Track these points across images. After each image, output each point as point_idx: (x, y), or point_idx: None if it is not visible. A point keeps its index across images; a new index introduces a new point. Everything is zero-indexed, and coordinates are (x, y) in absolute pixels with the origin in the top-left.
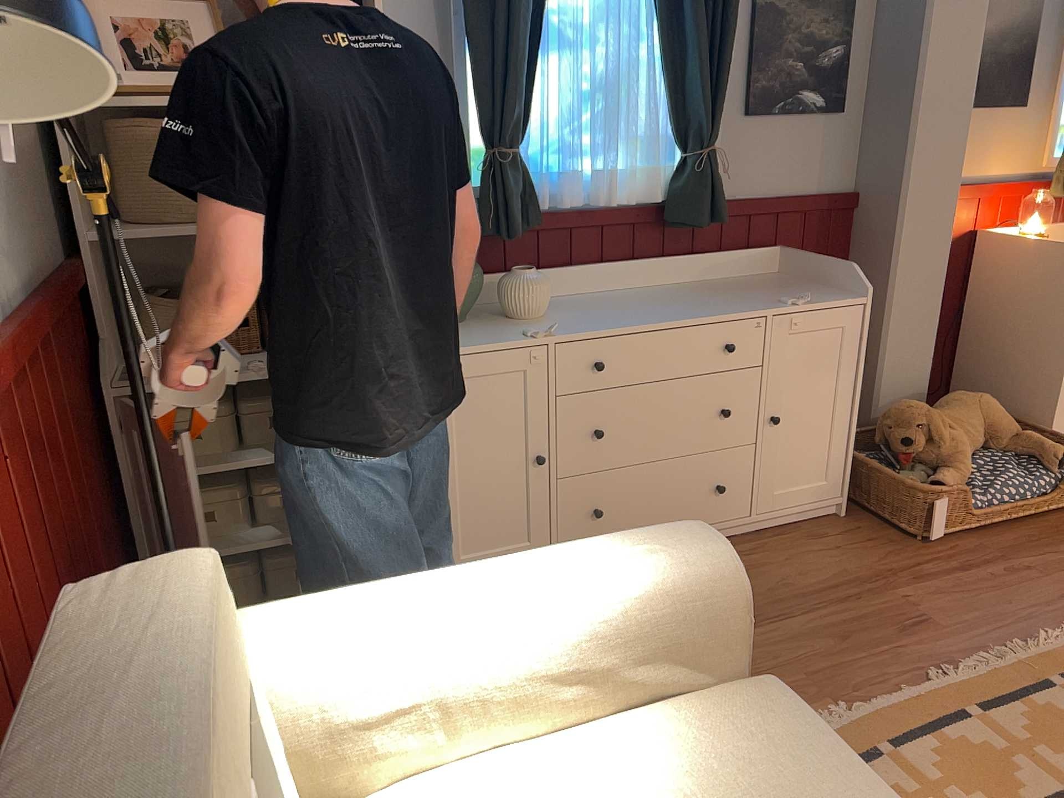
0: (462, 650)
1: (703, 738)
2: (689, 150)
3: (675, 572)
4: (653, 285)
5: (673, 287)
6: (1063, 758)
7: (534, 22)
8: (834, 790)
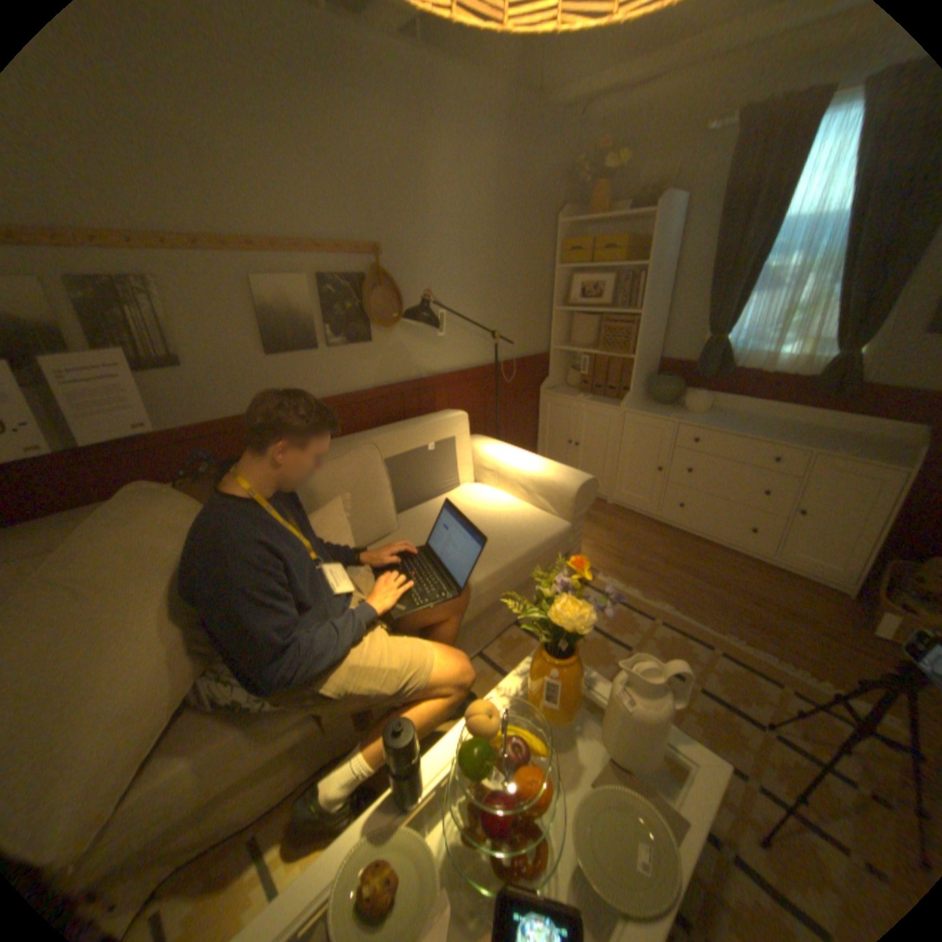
0: (508, 466)
1: (533, 515)
2: (840, 351)
3: (562, 479)
4: (797, 422)
5: (807, 426)
6: (719, 684)
7: (757, 276)
8: (531, 534)
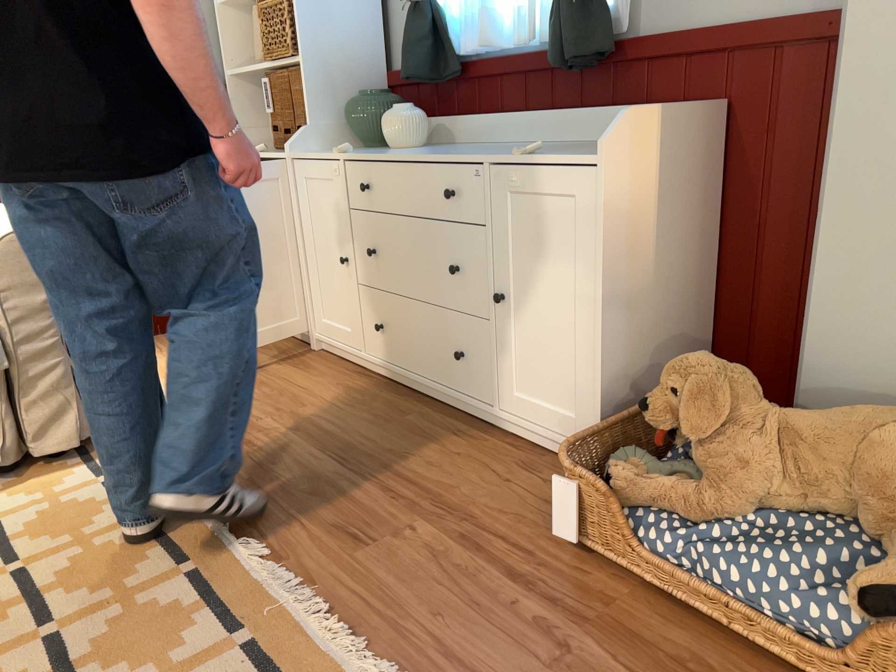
0: None
1: None
2: None
3: None
4: (553, 143)
5: (556, 144)
6: (104, 624)
7: None
8: None
